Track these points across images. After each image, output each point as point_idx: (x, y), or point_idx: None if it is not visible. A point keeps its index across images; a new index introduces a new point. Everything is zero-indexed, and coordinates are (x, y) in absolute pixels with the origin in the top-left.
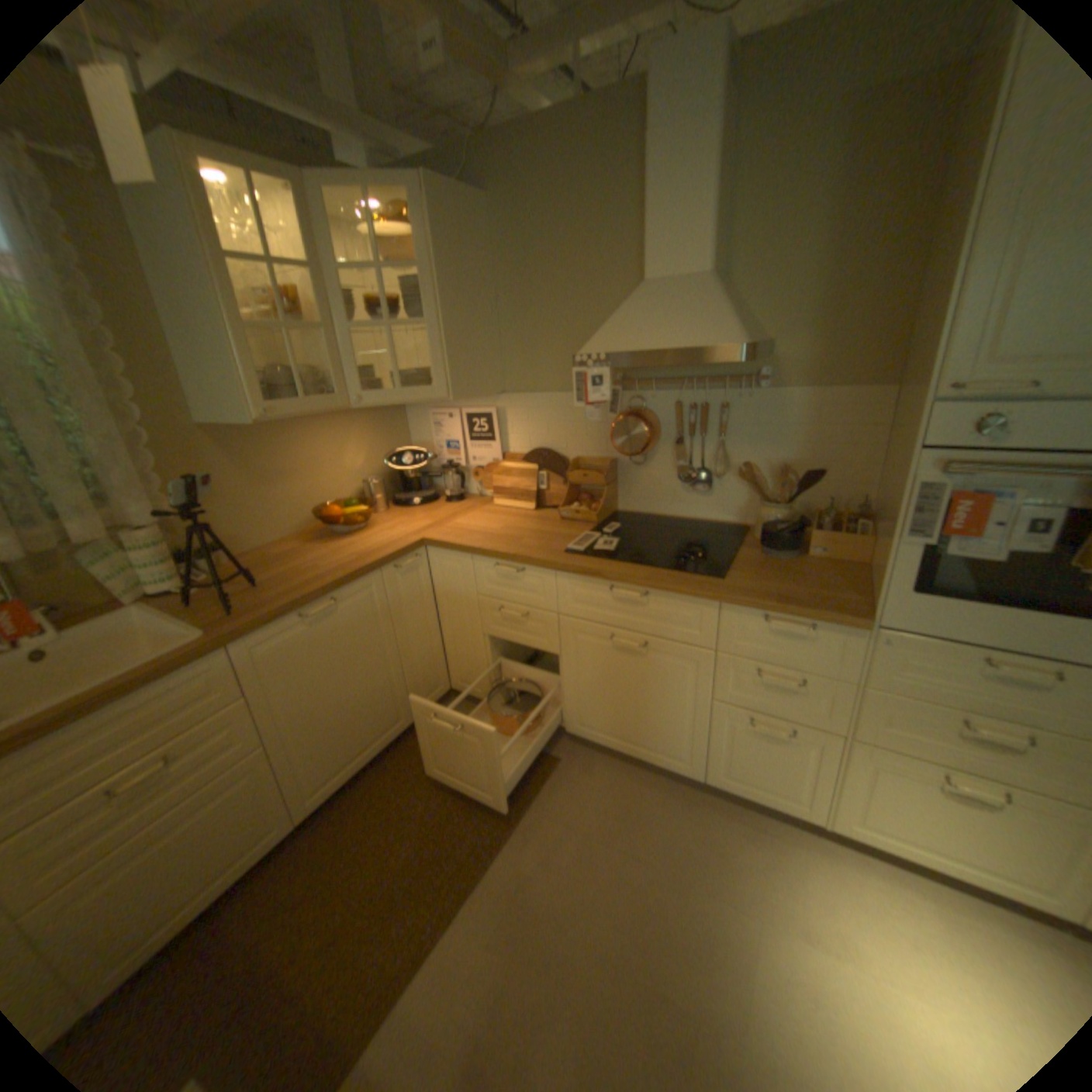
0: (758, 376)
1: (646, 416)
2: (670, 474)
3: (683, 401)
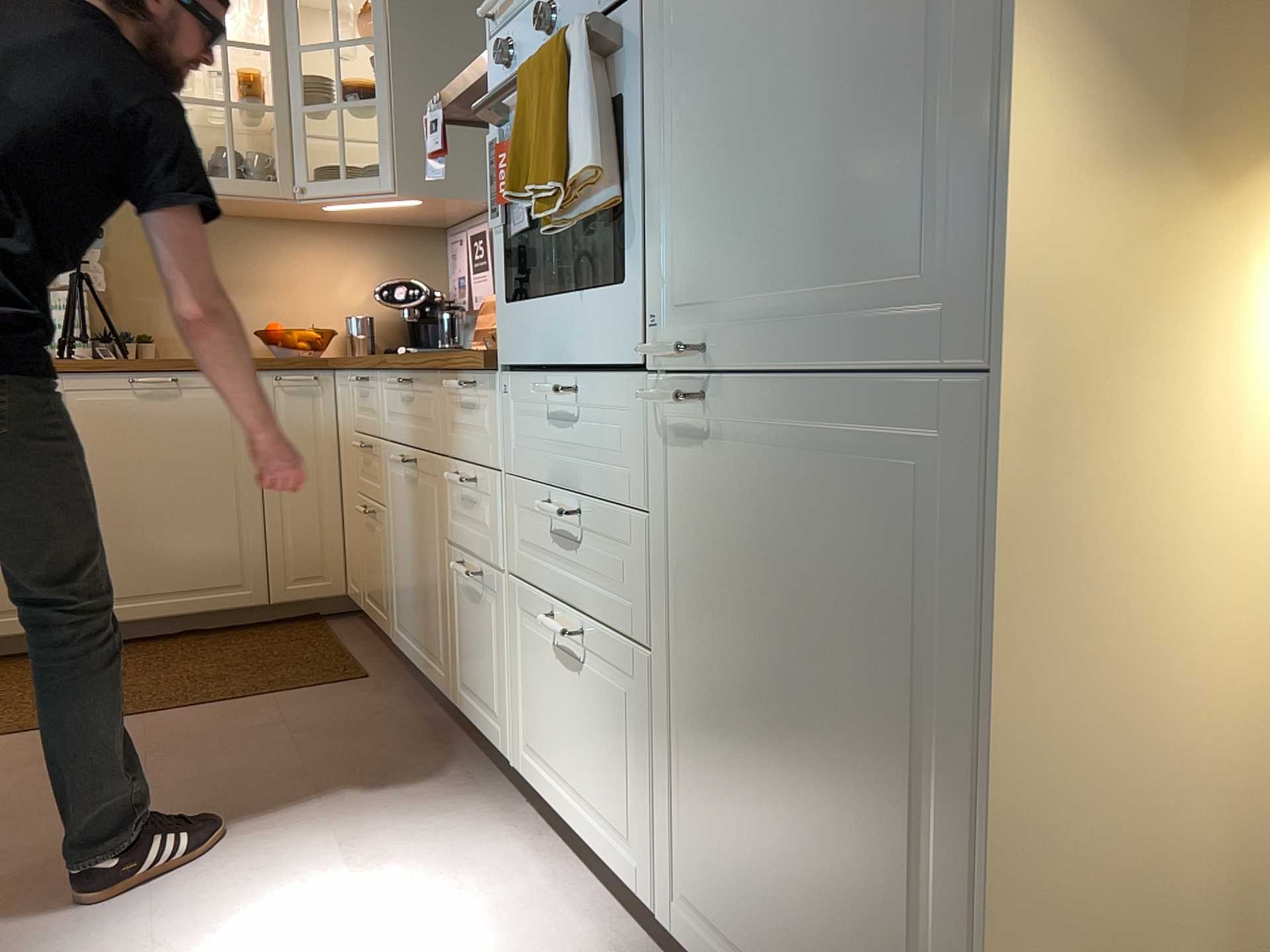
0: None
1: None
2: None
3: None
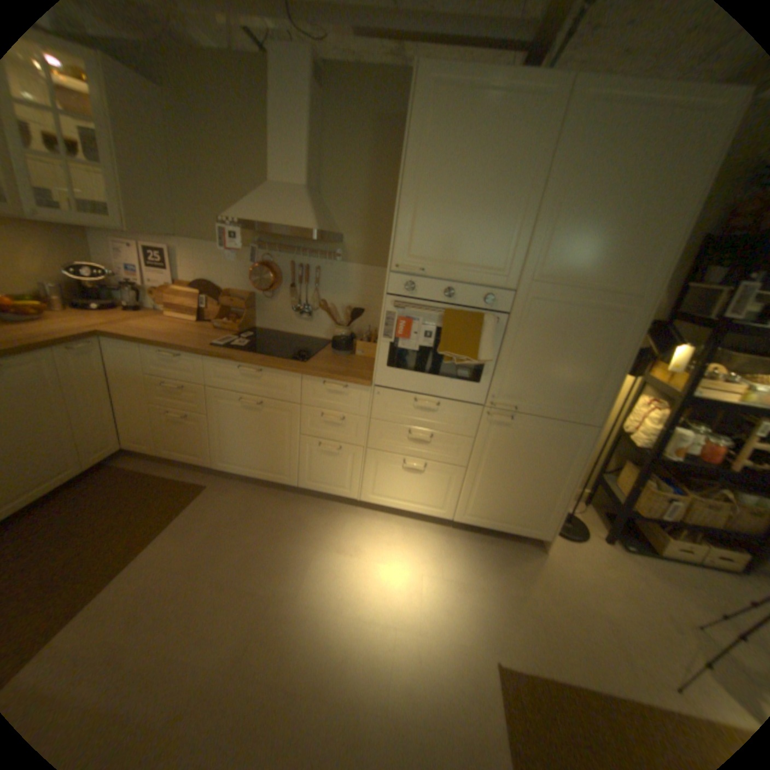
0: (334, 254)
1: (273, 268)
2: (287, 307)
3: (294, 262)
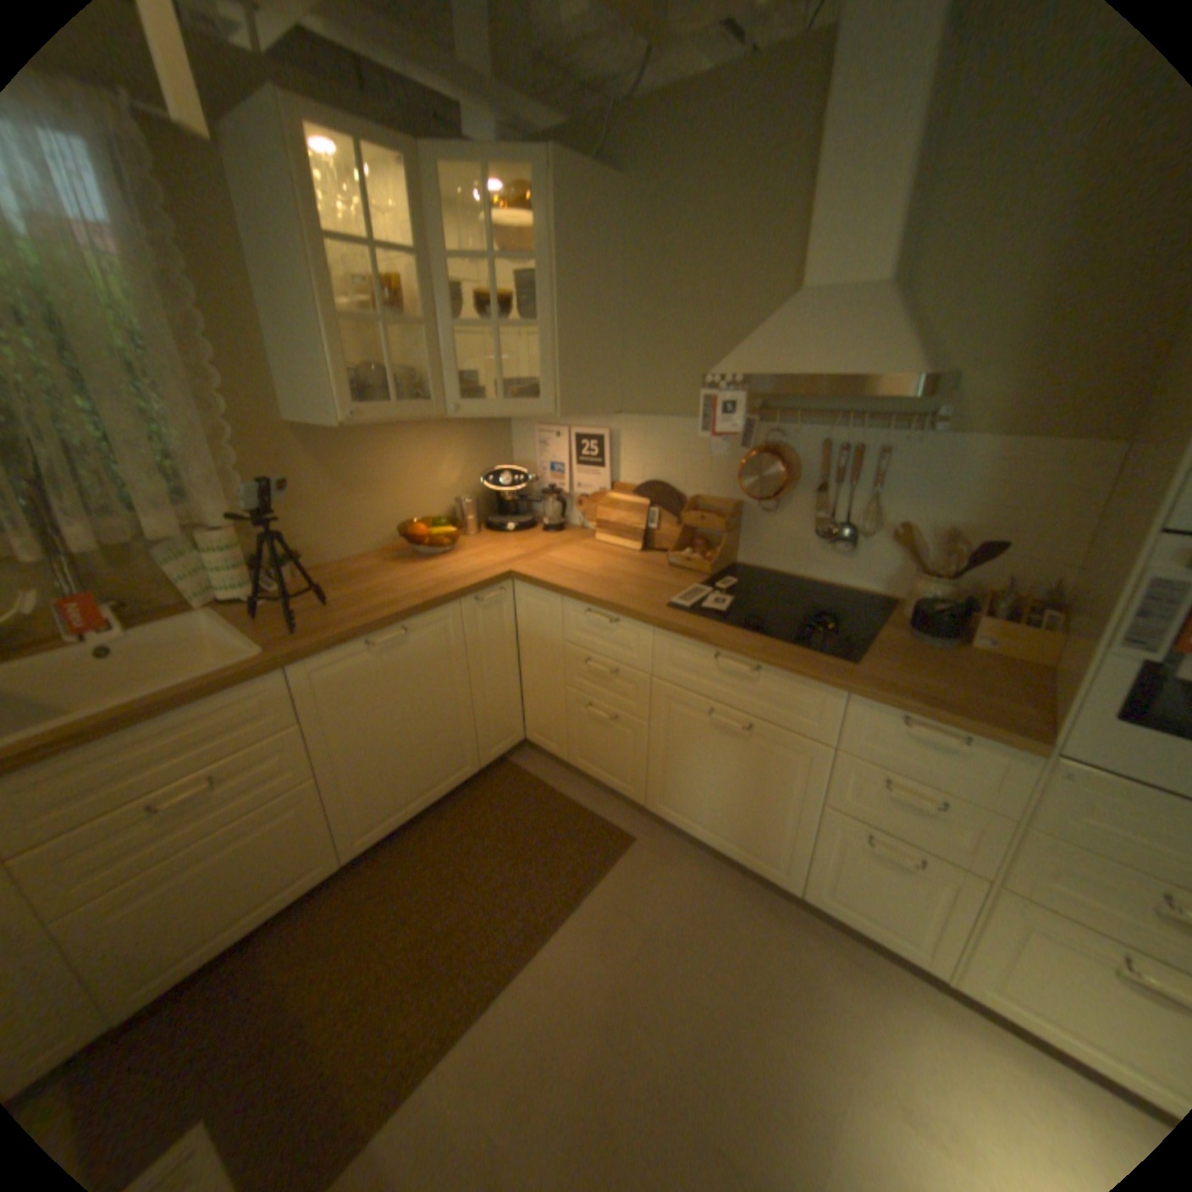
0: (935, 415)
1: (784, 453)
2: (806, 526)
3: (832, 440)
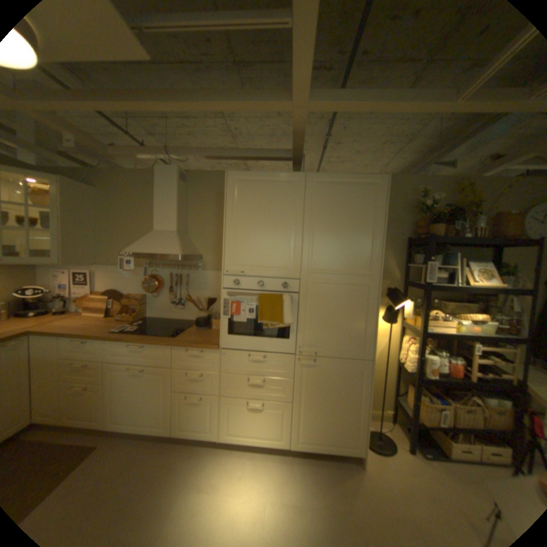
0: (197, 266)
1: (159, 278)
2: (168, 301)
3: (172, 273)
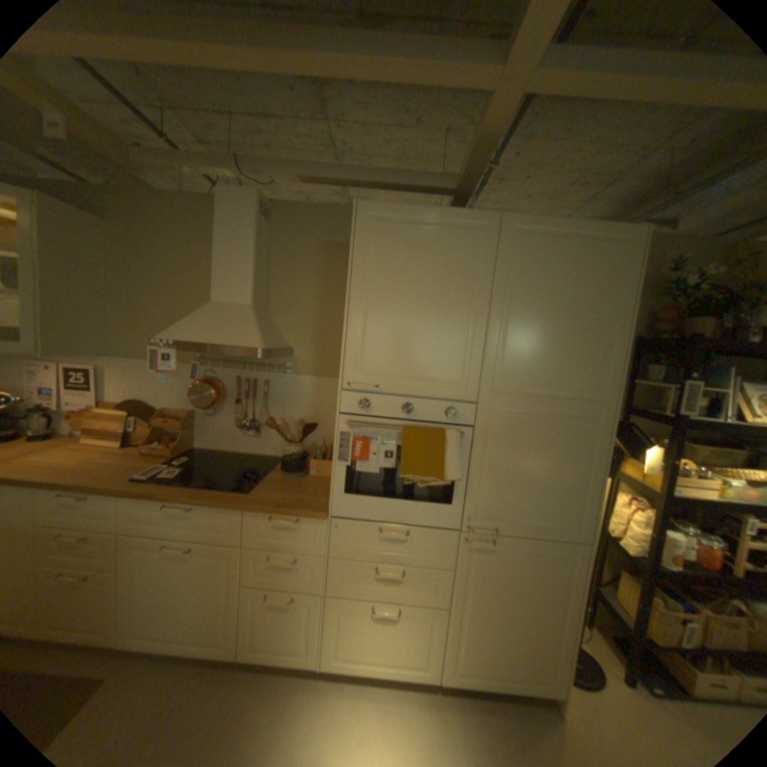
0: (285, 367)
1: (218, 384)
2: (233, 424)
3: (241, 377)
